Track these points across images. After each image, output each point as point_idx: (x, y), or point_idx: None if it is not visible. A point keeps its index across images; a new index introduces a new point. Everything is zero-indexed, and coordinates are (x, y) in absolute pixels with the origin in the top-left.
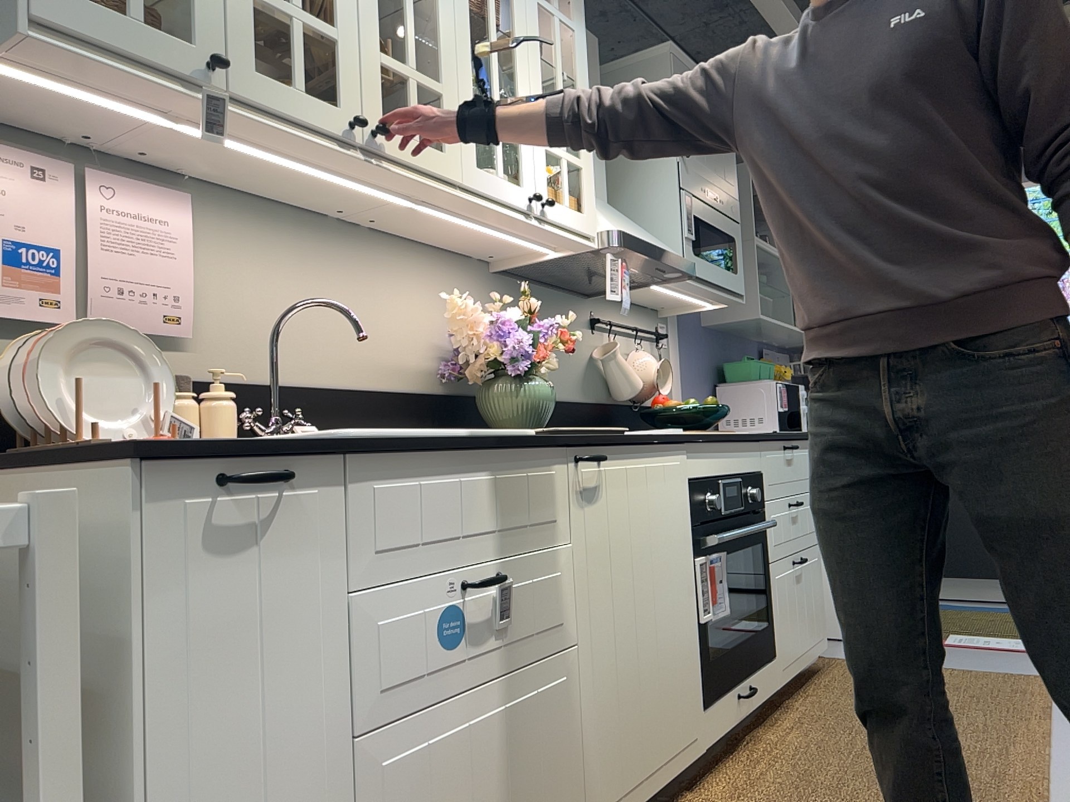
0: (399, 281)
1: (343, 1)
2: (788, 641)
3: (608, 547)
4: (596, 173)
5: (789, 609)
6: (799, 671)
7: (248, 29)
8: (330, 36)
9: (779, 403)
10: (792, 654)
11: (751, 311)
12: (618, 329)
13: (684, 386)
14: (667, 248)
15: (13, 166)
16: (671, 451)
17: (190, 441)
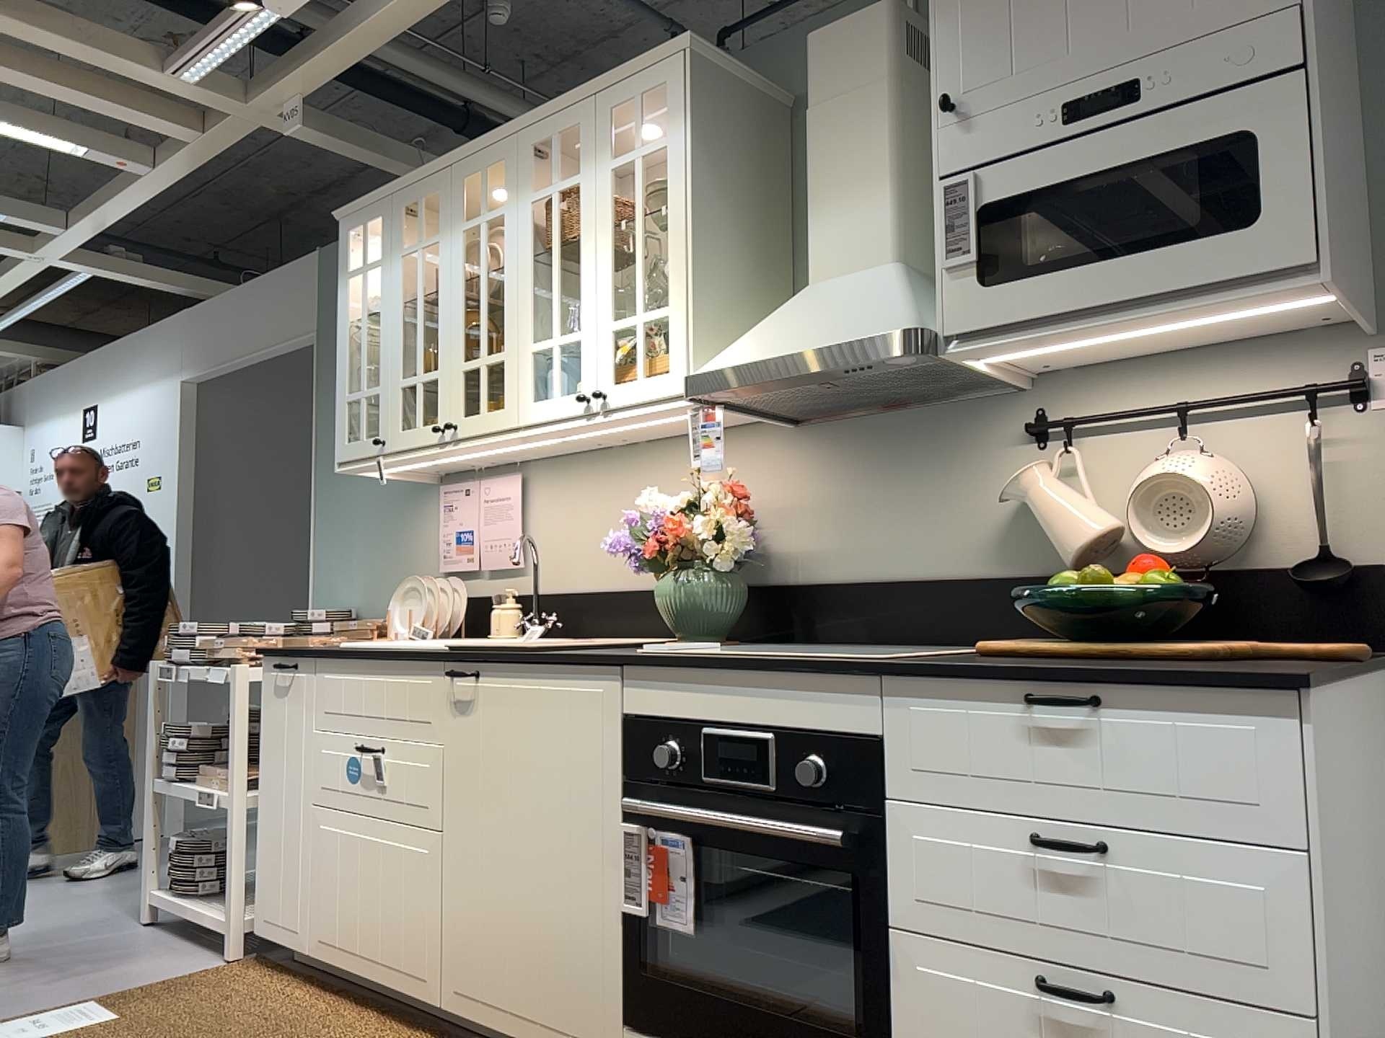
0: (671, 479)
1: (441, 346)
2: None
3: (478, 760)
4: (854, 234)
5: None
6: None
7: (398, 408)
8: (434, 377)
9: None
10: None
11: None
12: (1131, 421)
13: None
14: (849, 330)
15: (458, 492)
16: (584, 676)
17: (287, 648)
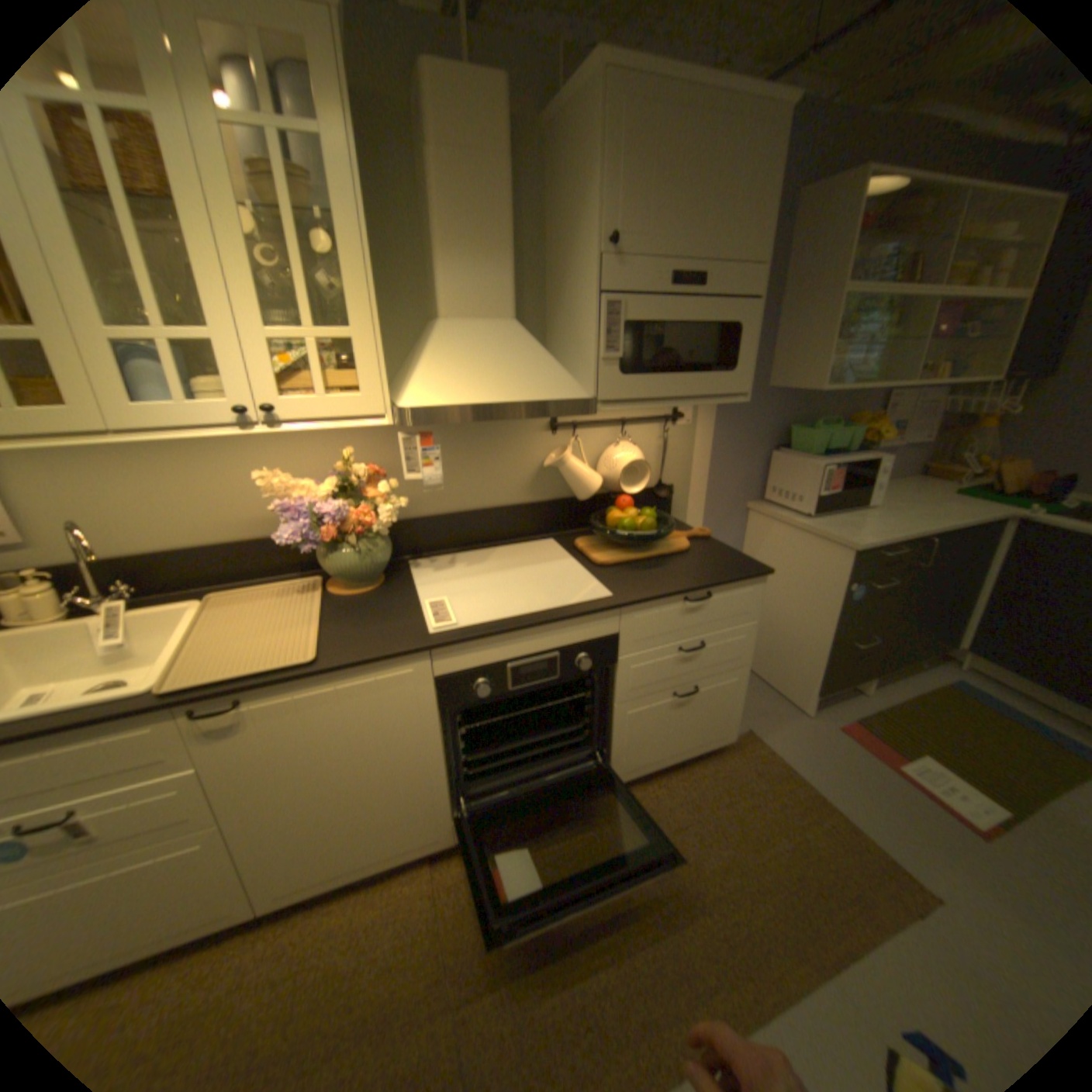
0: (250, 449)
1: None
2: (638, 755)
3: (261, 761)
4: (484, 288)
5: (647, 733)
6: (658, 771)
7: None
8: None
9: (823, 487)
10: (645, 762)
11: (829, 374)
12: (596, 424)
13: (711, 458)
14: (543, 389)
15: None
16: (391, 666)
17: None
